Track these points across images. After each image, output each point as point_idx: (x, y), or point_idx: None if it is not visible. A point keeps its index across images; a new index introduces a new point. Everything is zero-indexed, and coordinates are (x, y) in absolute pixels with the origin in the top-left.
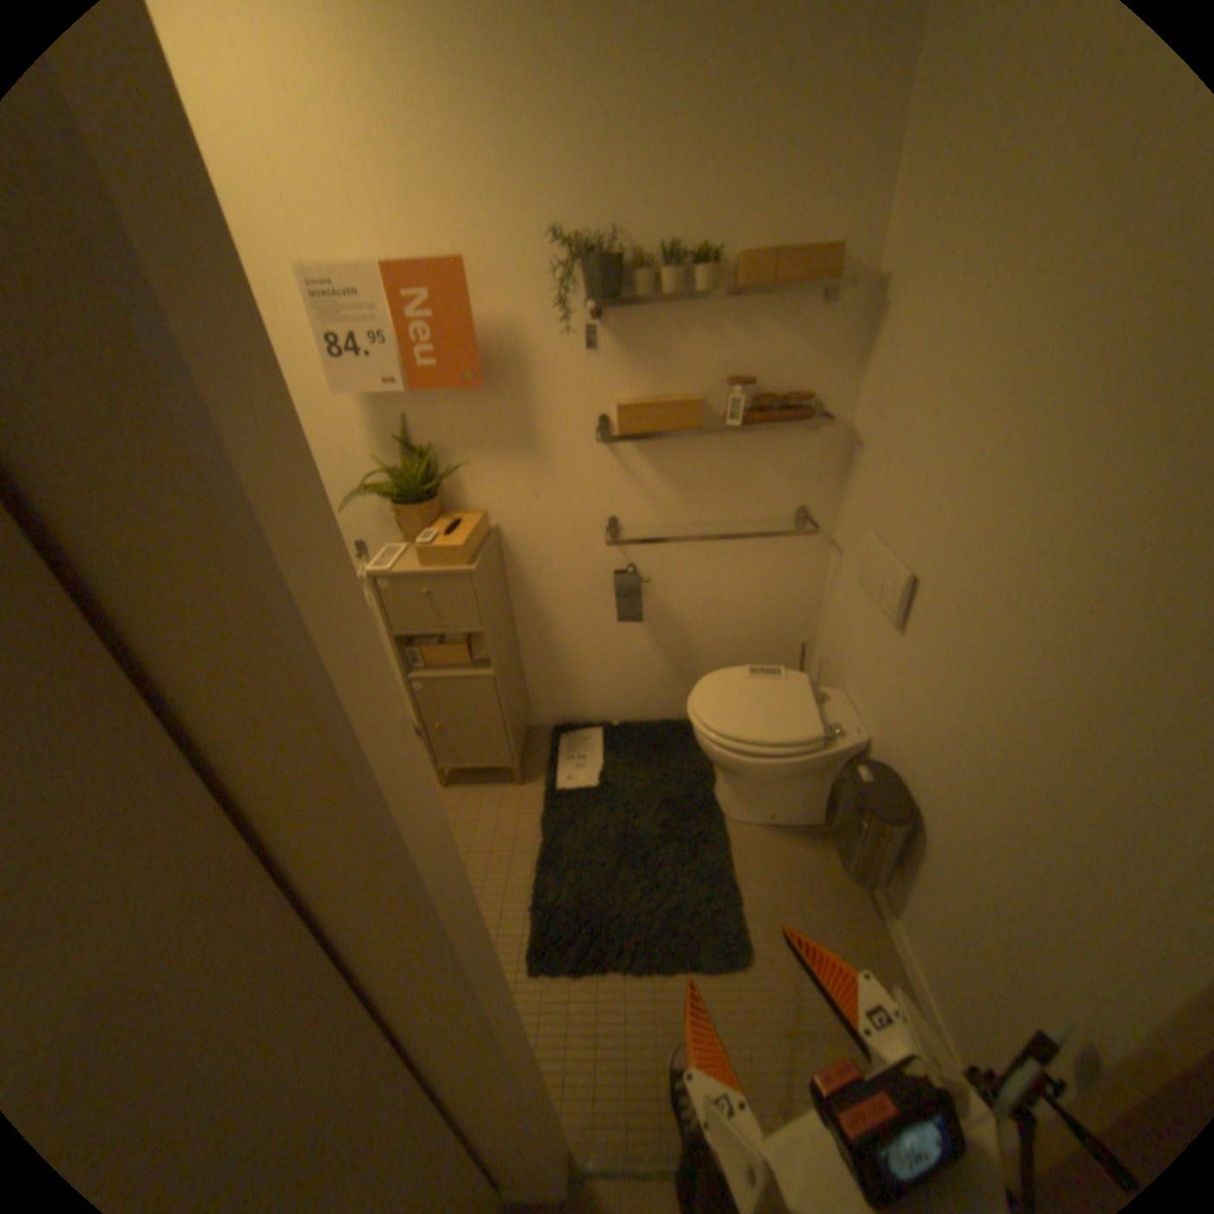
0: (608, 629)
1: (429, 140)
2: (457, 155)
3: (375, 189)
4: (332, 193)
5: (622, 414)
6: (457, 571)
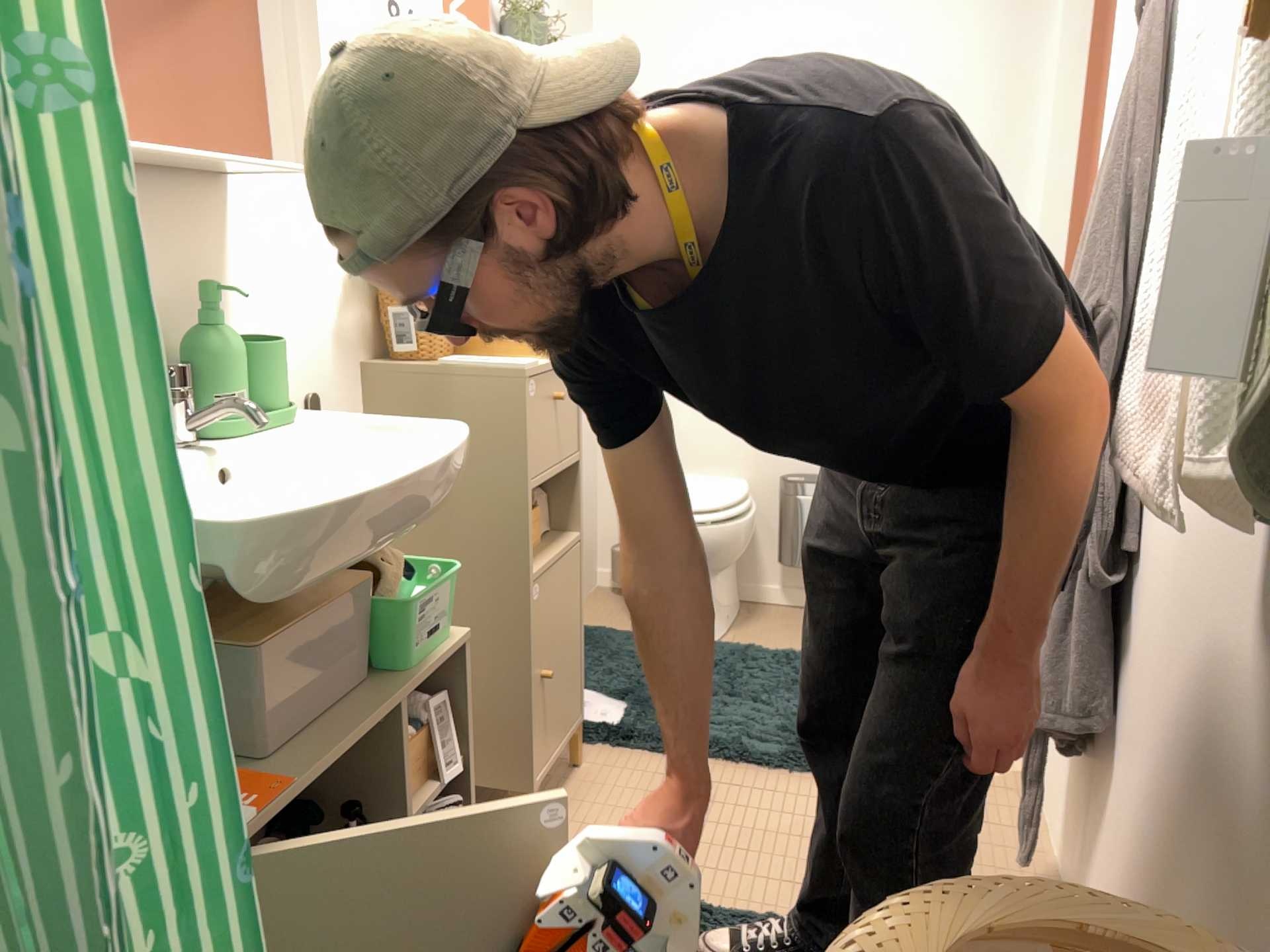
0: None
1: None
2: None
3: None
4: None
5: None
6: None
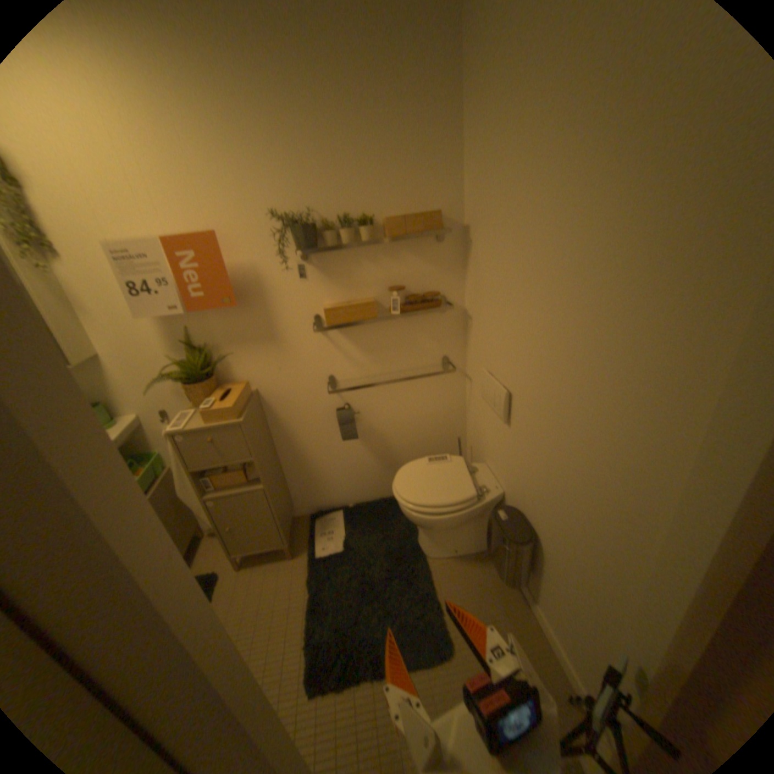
0: (337, 444)
1: (186, 162)
2: (205, 170)
3: (153, 191)
4: (124, 194)
5: (327, 313)
6: (229, 422)
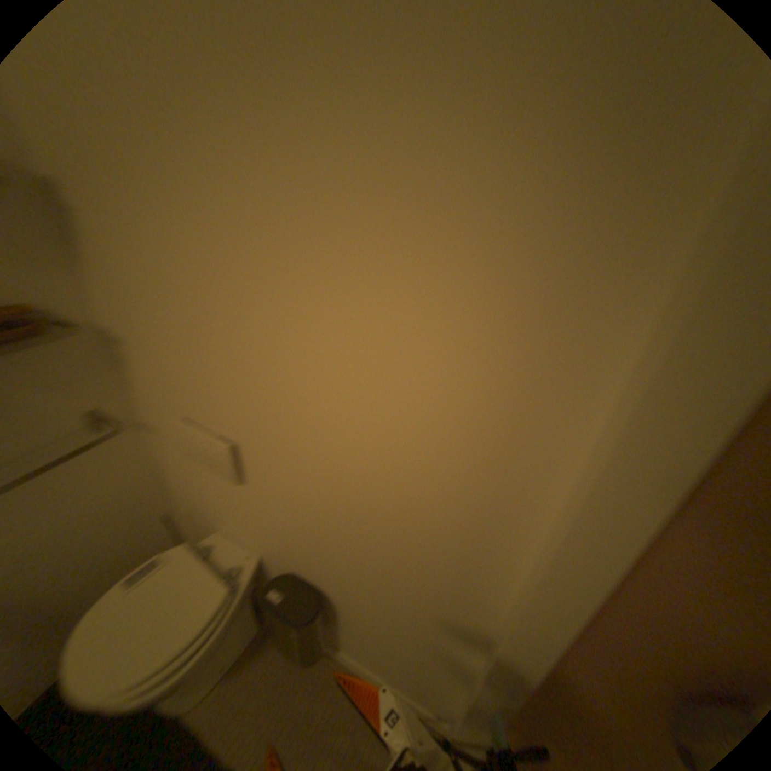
0: None
1: None
2: None
3: None
4: None
5: None
6: None
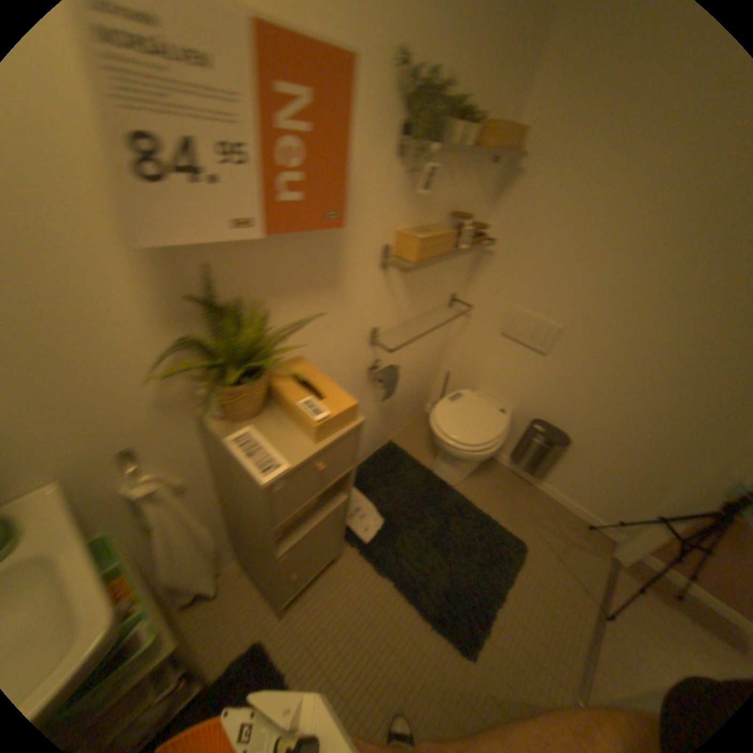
0: None
1: None
2: None
3: None
4: None
5: (422, 244)
6: (350, 426)
